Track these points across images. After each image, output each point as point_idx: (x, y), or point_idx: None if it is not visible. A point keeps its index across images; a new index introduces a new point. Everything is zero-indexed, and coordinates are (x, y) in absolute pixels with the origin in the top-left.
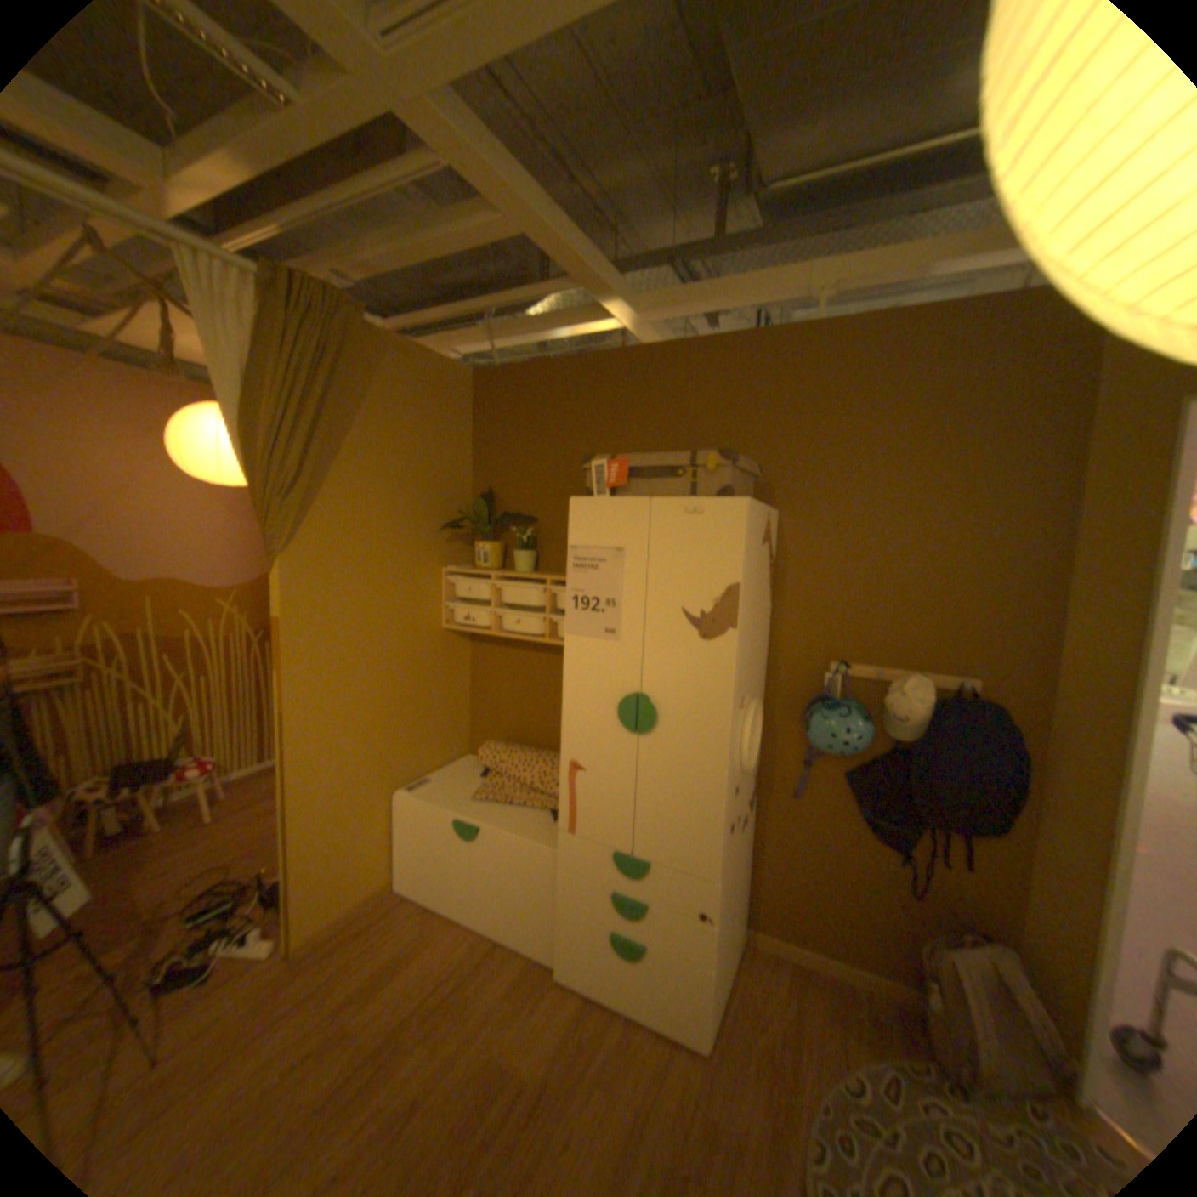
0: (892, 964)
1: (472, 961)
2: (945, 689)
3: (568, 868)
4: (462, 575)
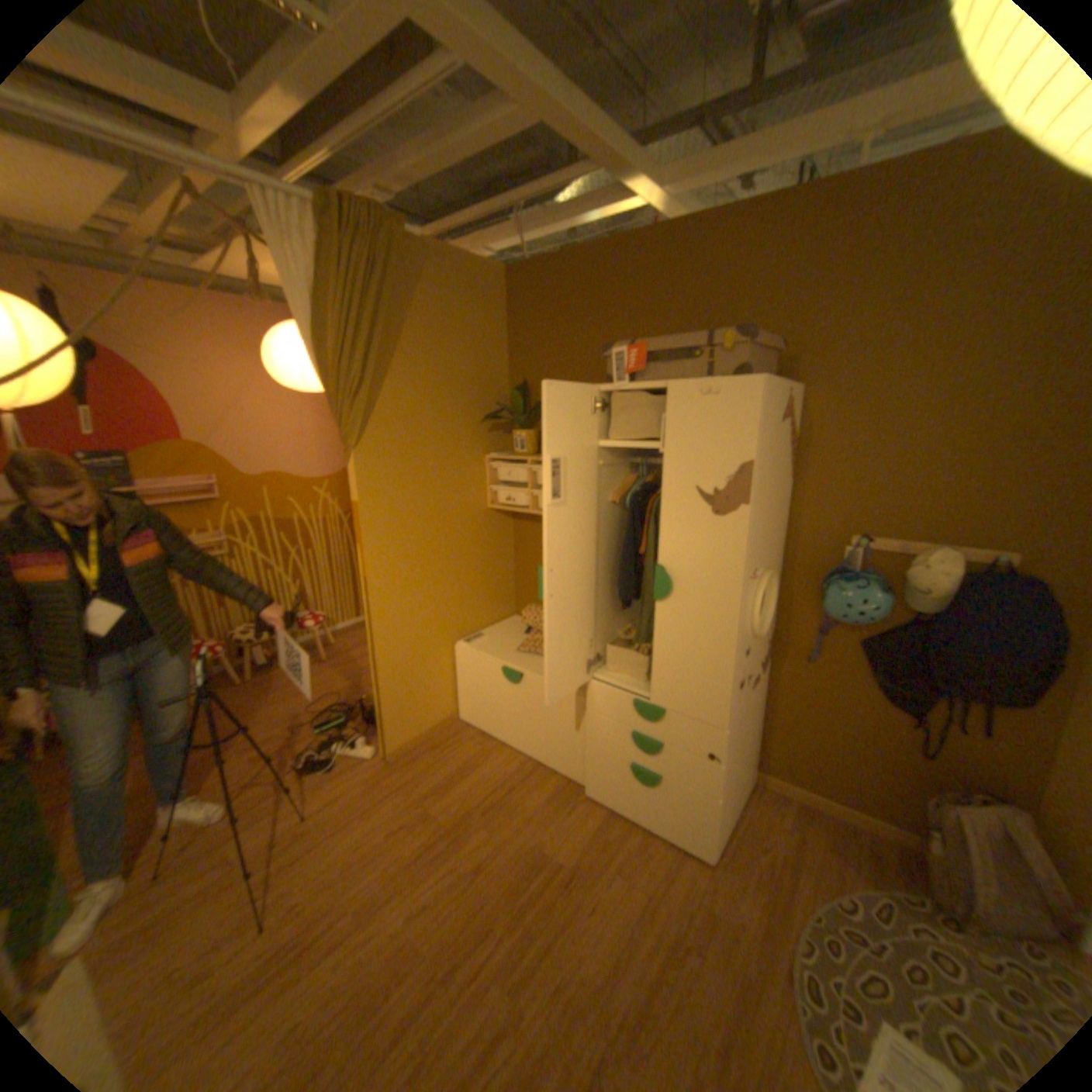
0: (898, 813)
1: (520, 775)
2: (977, 562)
3: (596, 710)
4: (502, 461)
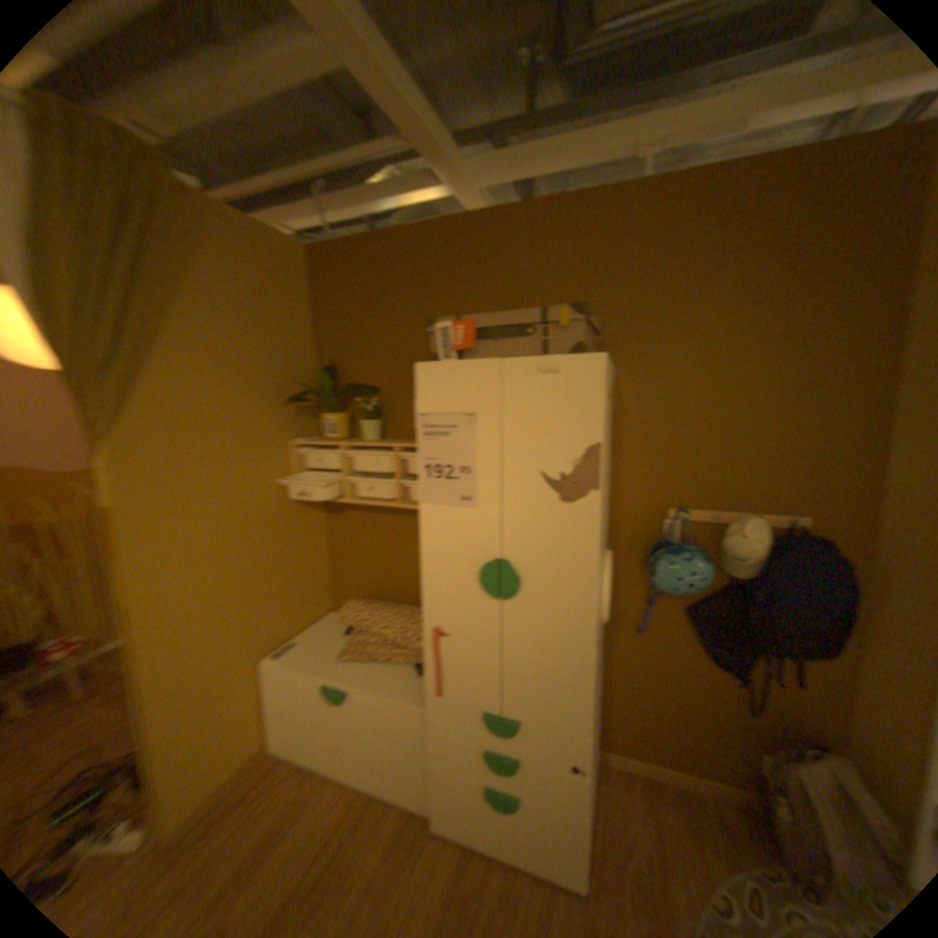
0: (731, 772)
1: (346, 822)
2: (776, 527)
3: (436, 730)
4: (308, 446)
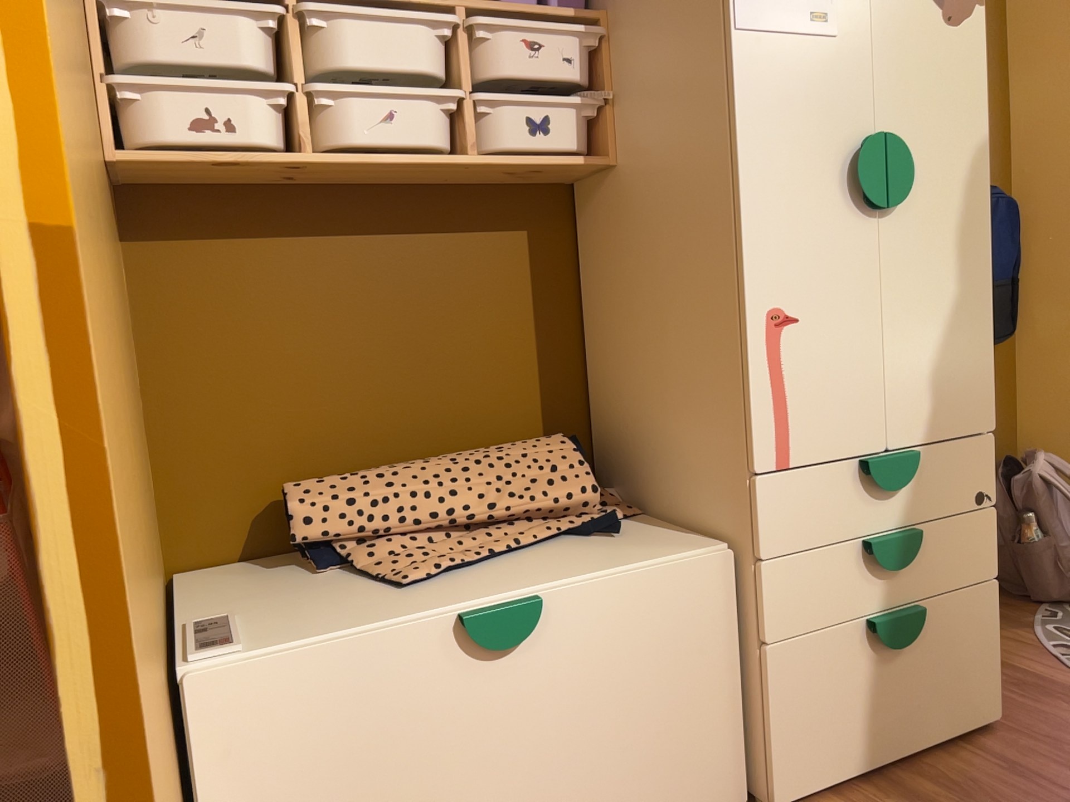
0: None
1: None
2: None
3: (783, 548)
4: None
